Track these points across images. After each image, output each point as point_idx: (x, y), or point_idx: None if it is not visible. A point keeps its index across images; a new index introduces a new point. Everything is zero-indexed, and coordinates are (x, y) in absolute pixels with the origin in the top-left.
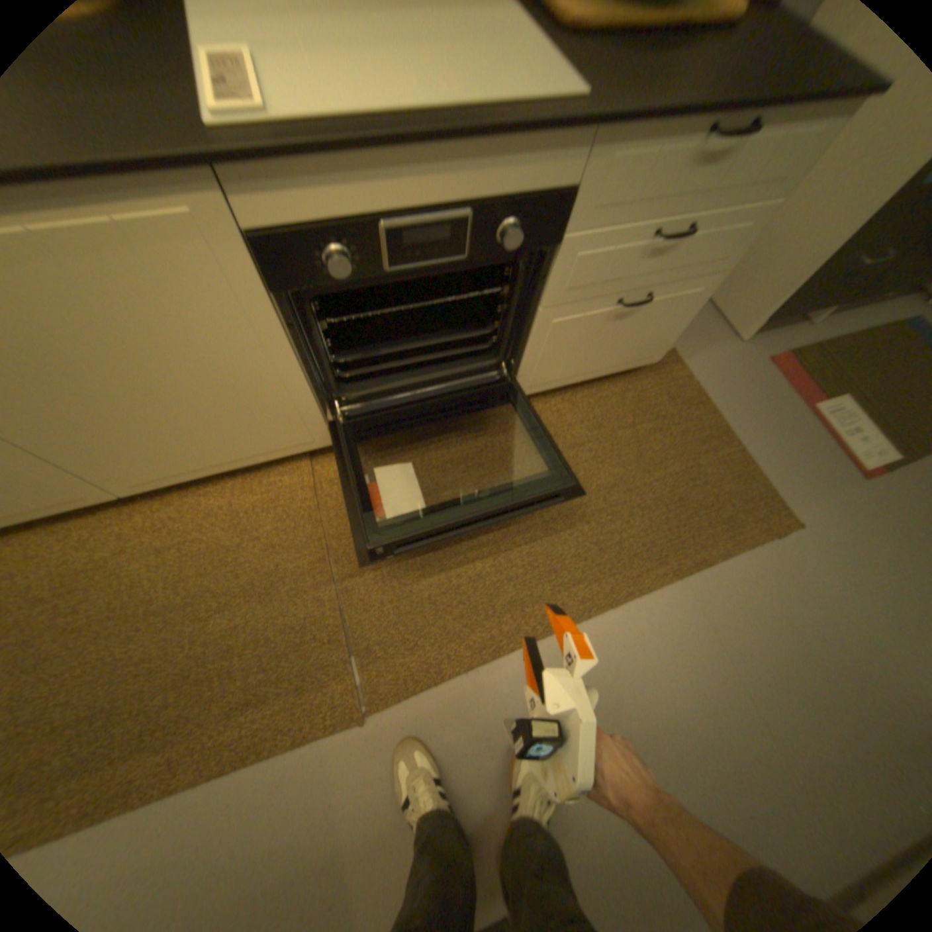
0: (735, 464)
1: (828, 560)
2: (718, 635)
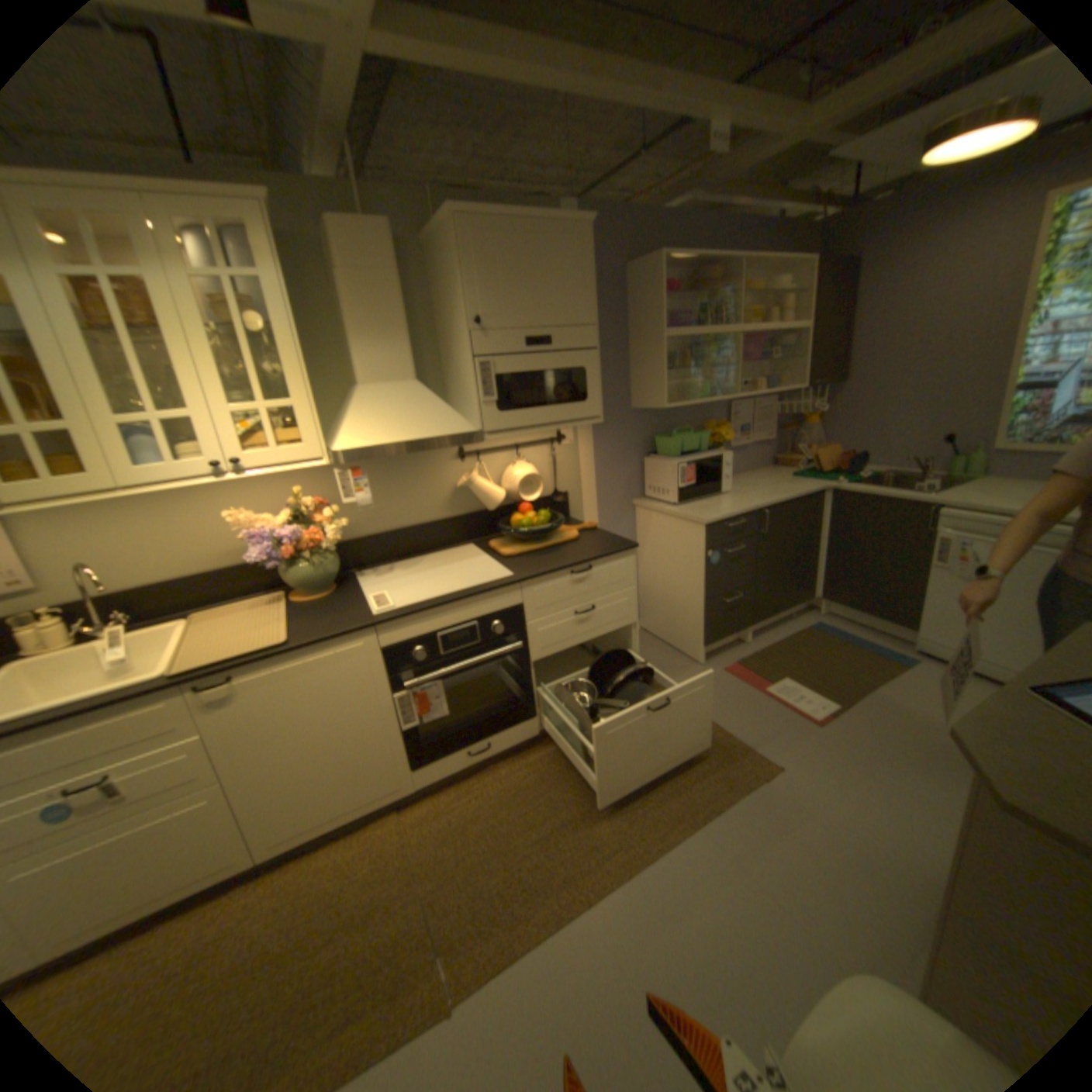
0: (718, 742)
1: (811, 789)
2: (740, 866)
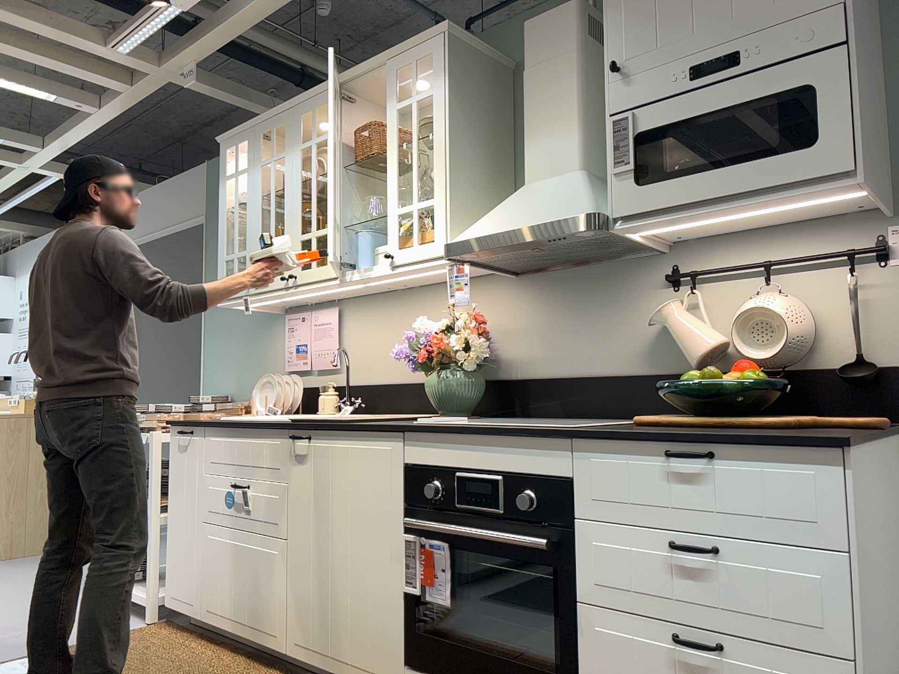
0: None
1: None
2: None
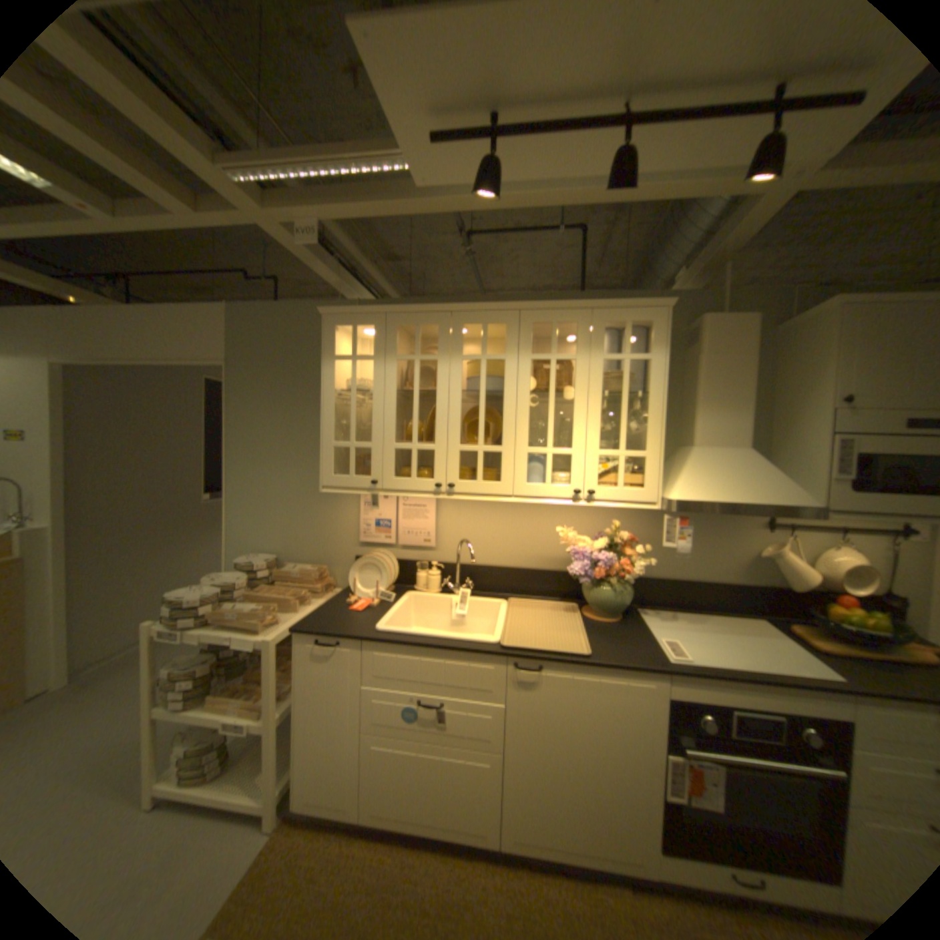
0: None
1: None
2: None
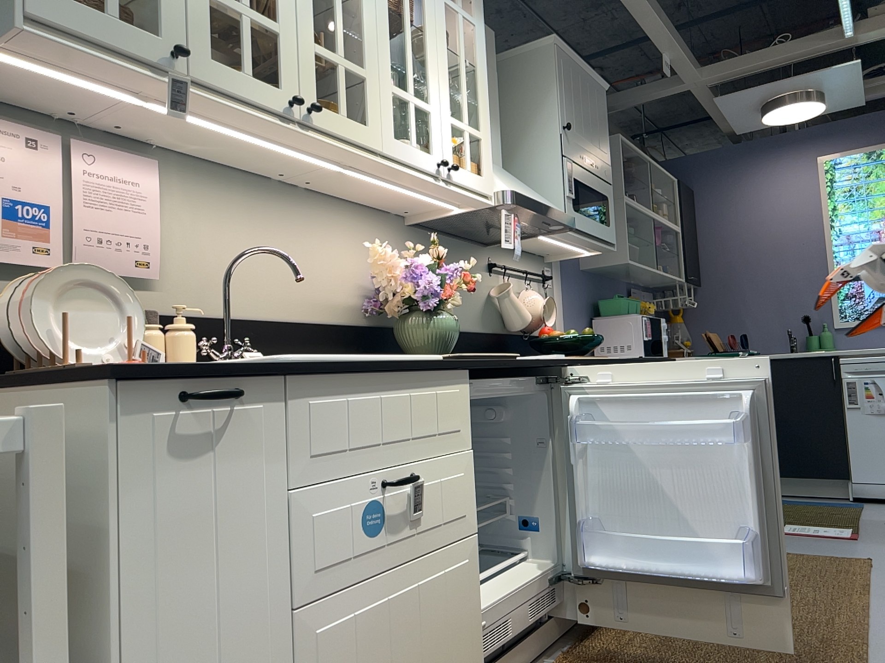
0: (796, 557)
1: None
2: None
